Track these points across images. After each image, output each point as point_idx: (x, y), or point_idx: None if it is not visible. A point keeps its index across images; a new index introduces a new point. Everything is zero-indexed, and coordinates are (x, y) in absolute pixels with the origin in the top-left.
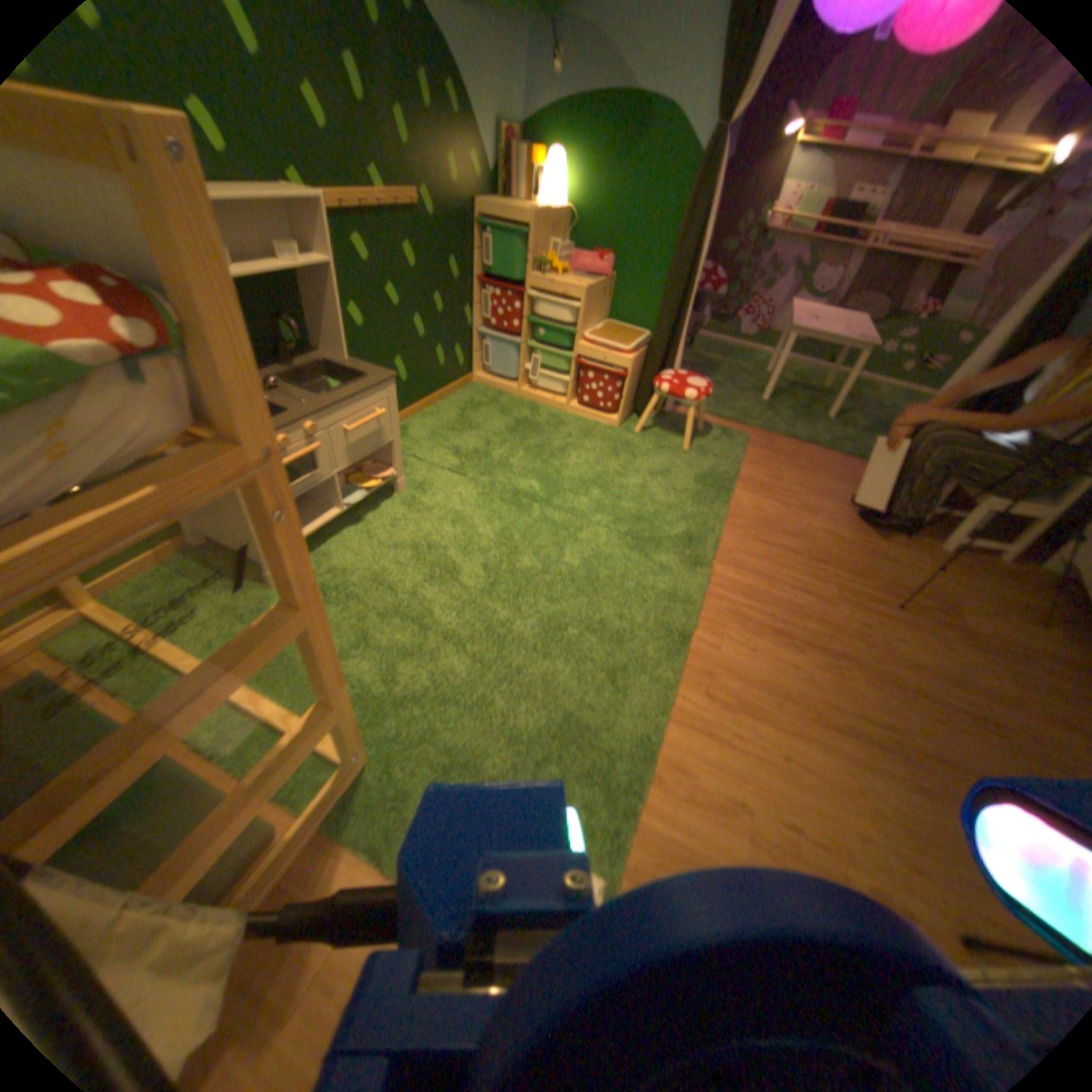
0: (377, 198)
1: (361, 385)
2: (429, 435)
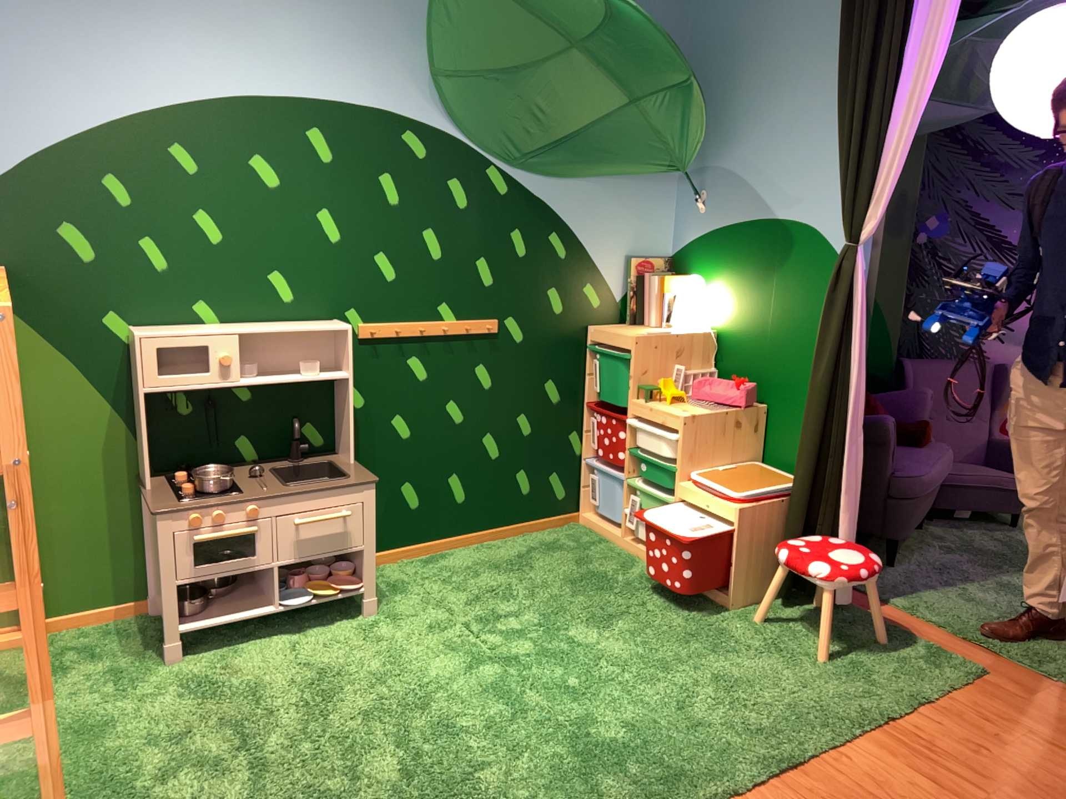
0: (449, 332)
1: (337, 484)
2: (466, 568)
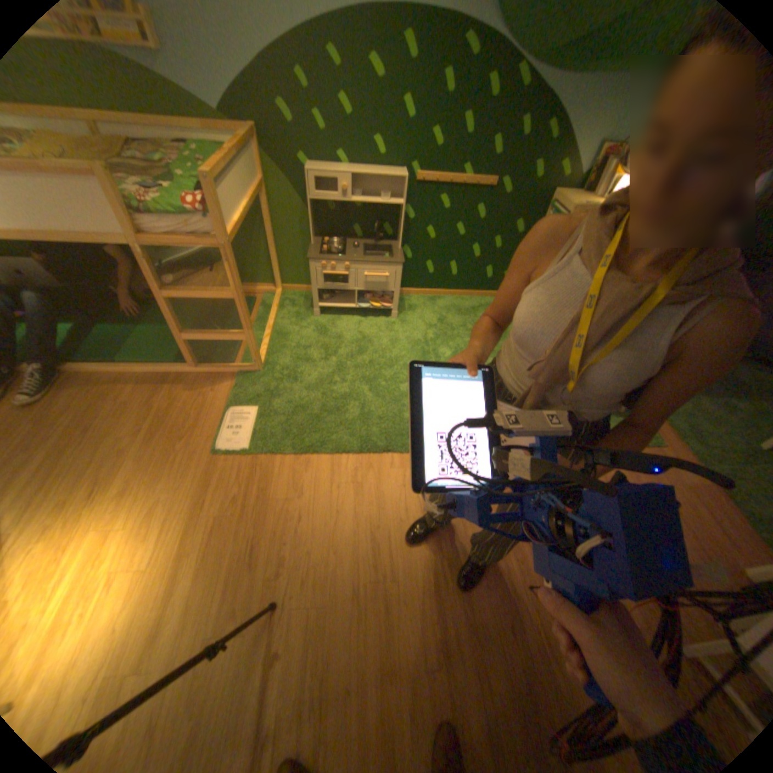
0: (466, 183)
1: (382, 262)
2: (444, 310)
